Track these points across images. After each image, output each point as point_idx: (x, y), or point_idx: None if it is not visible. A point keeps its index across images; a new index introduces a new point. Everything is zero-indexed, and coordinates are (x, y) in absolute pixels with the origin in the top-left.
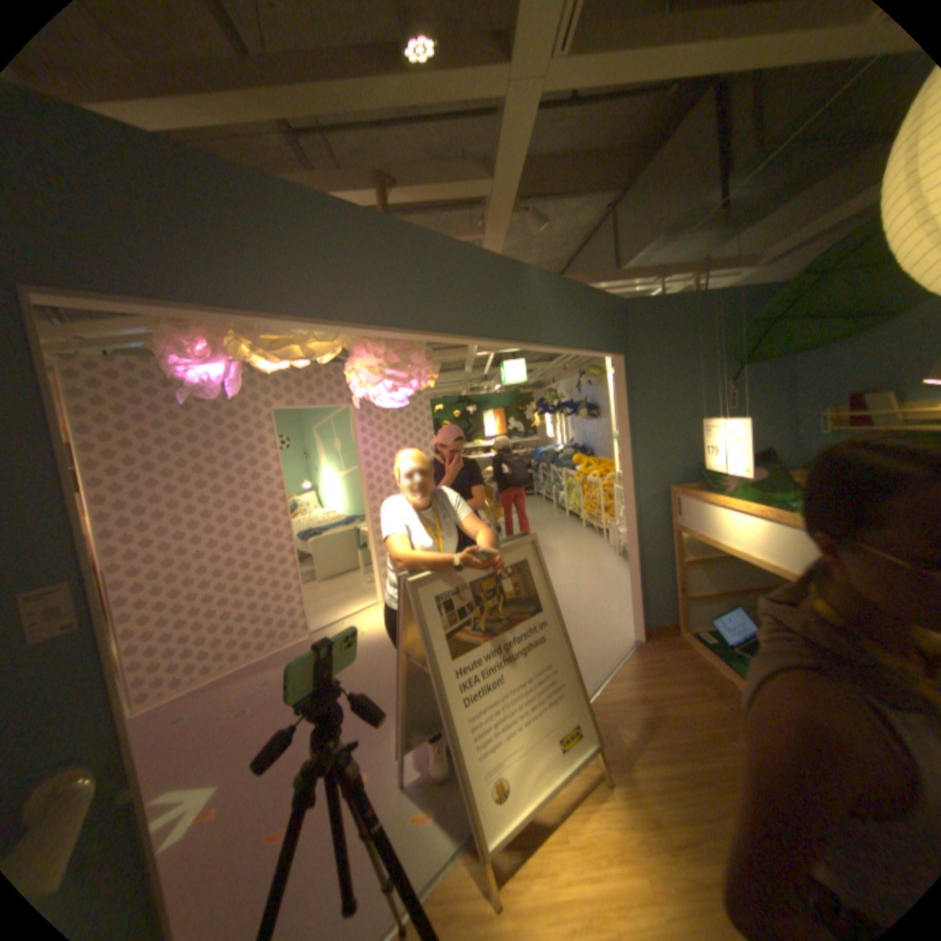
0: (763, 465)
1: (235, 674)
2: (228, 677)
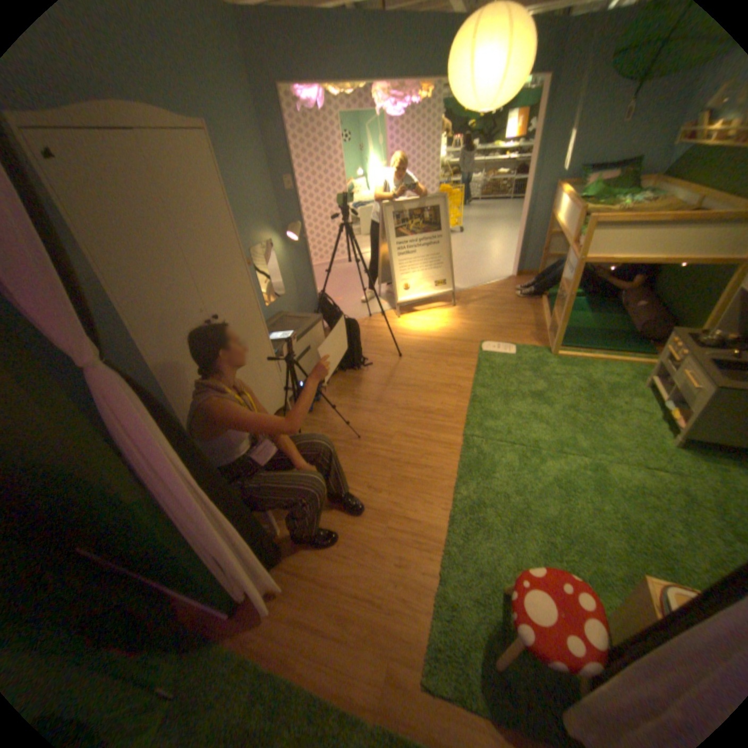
0: (621, 169)
1: (322, 265)
2: (319, 265)
